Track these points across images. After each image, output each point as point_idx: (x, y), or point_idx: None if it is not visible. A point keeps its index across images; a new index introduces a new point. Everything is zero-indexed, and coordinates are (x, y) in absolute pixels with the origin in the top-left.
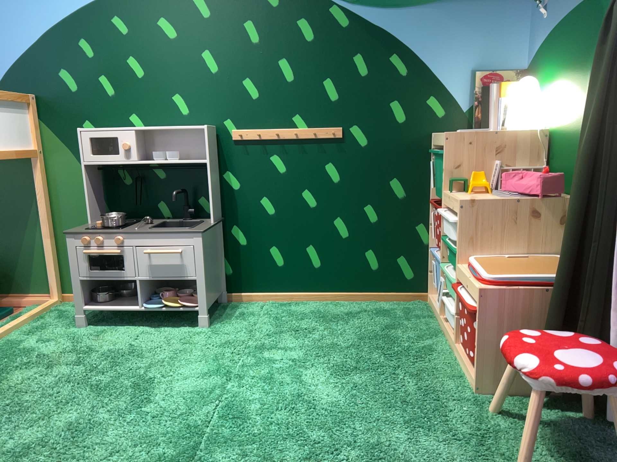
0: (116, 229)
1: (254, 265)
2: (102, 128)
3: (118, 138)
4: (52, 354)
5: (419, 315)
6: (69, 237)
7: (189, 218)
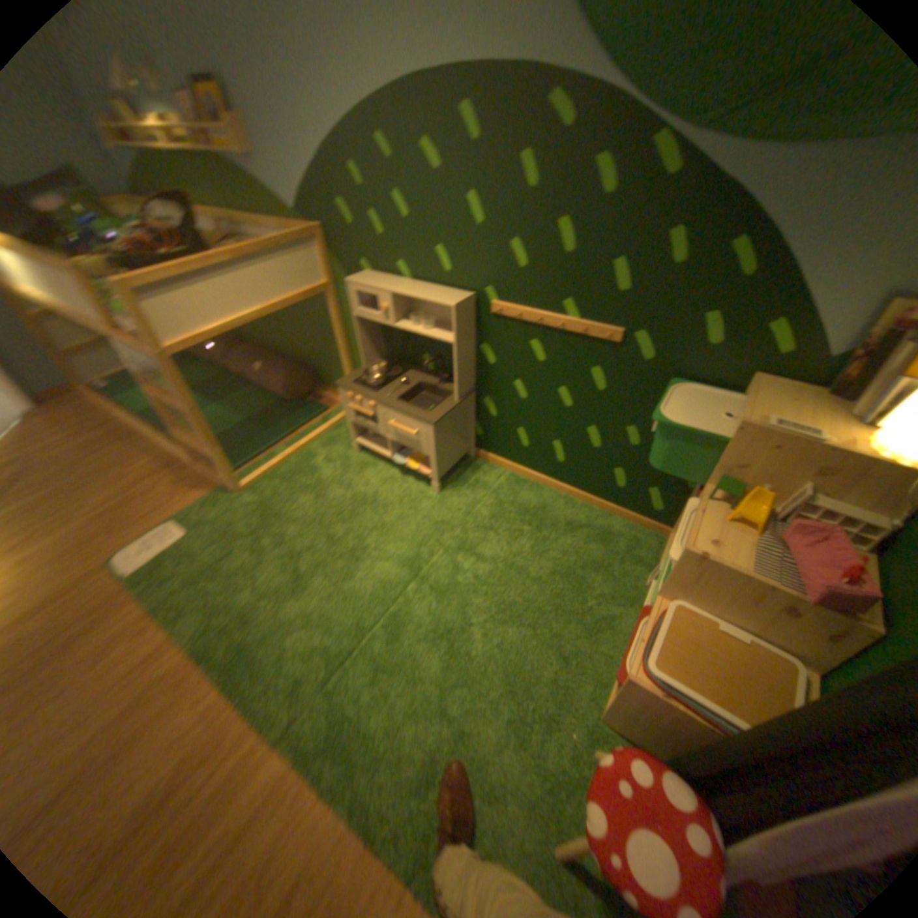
0: (374, 391)
1: (502, 438)
2: (369, 280)
3: (378, 297)
4: (327, 479)
5: (640, 559)
6: (340, 389)
7: (448, 378)
